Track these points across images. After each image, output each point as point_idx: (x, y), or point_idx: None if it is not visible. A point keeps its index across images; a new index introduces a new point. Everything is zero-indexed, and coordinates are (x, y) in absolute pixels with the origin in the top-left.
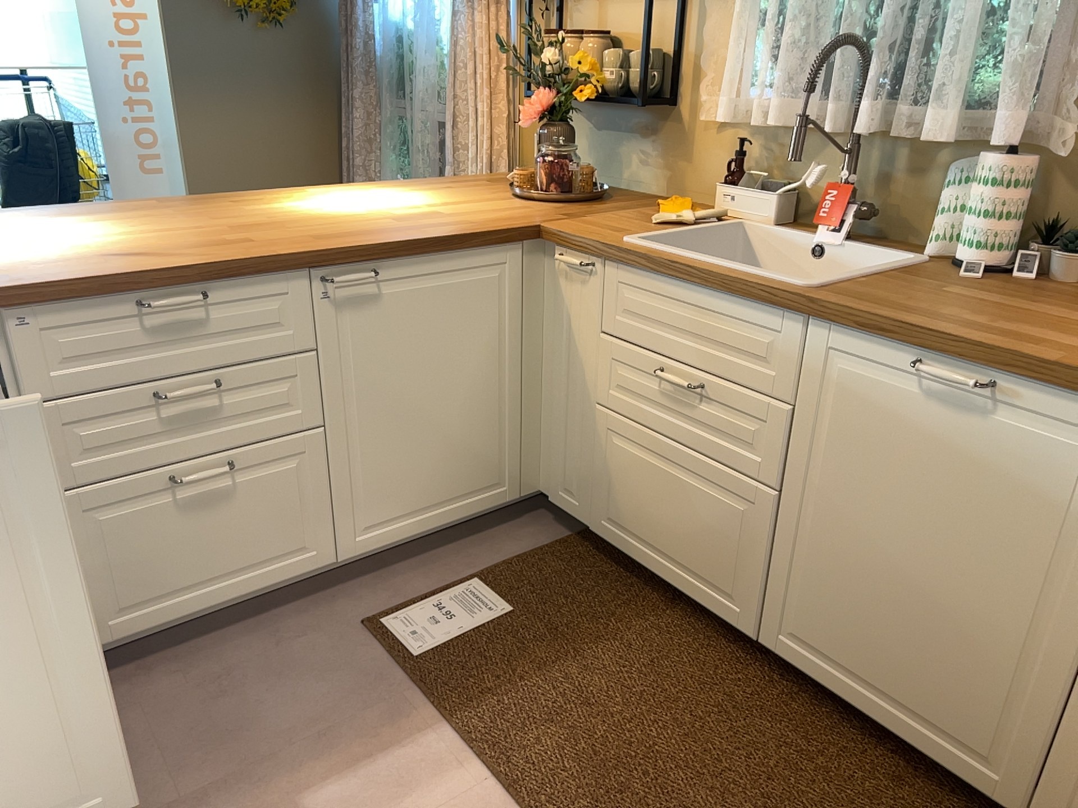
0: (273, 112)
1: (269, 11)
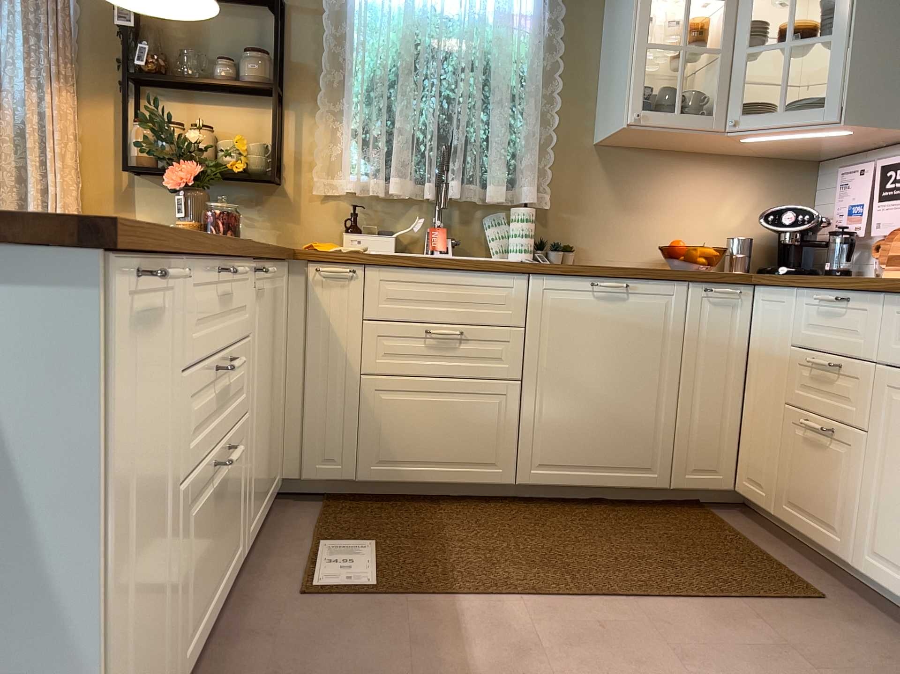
0: None
1: None
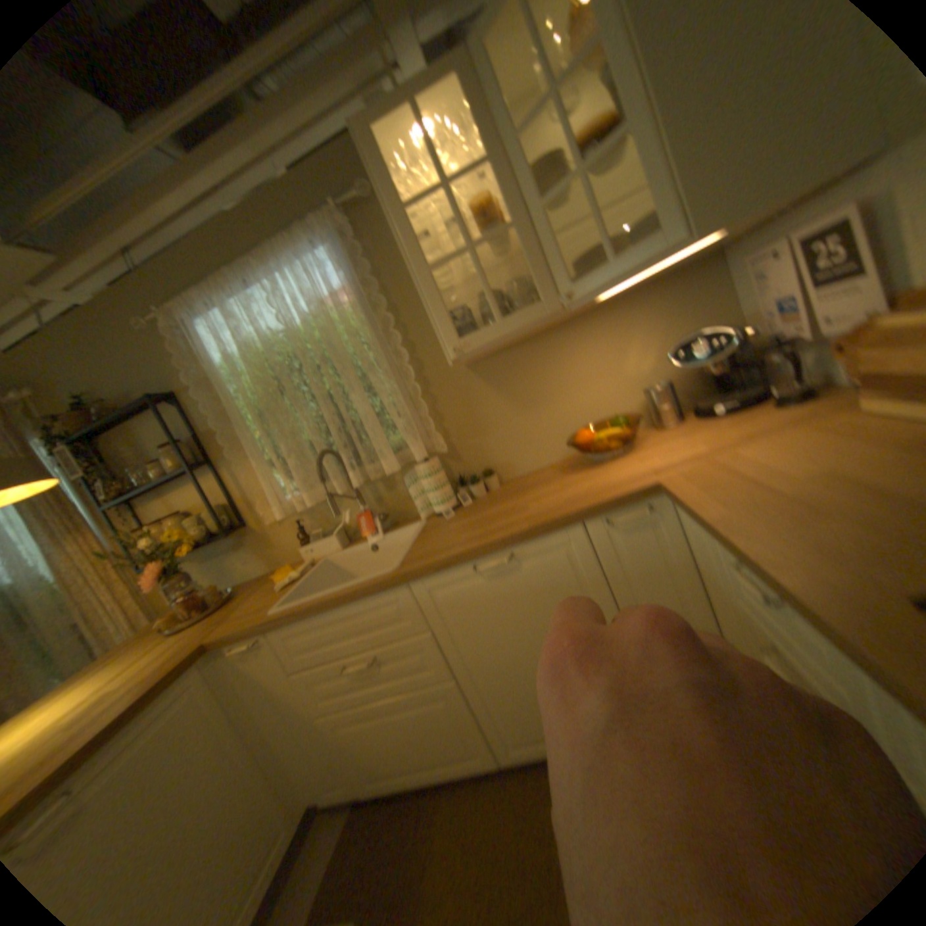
0: None
1: None
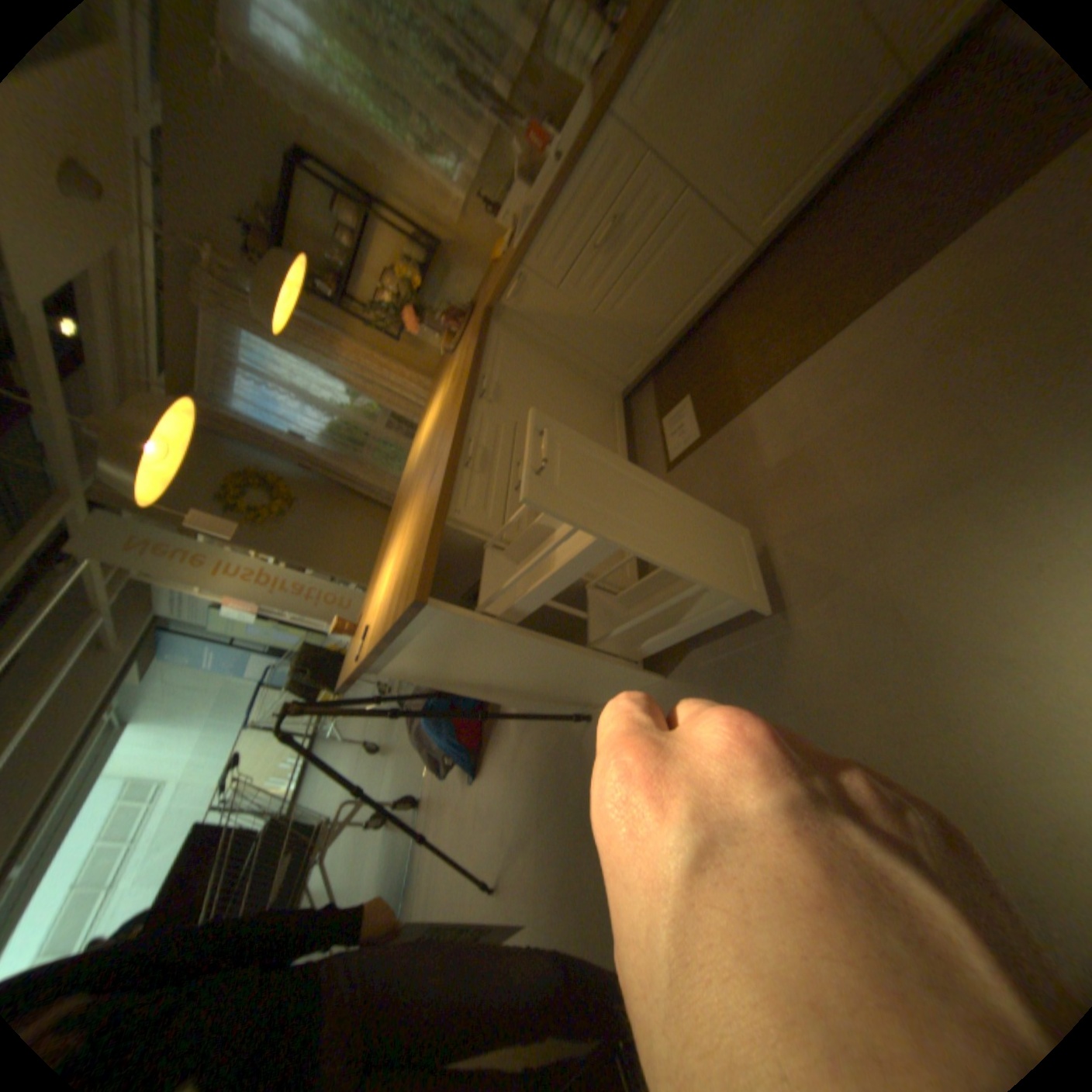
0: (342, 524)
1: (285, 500)
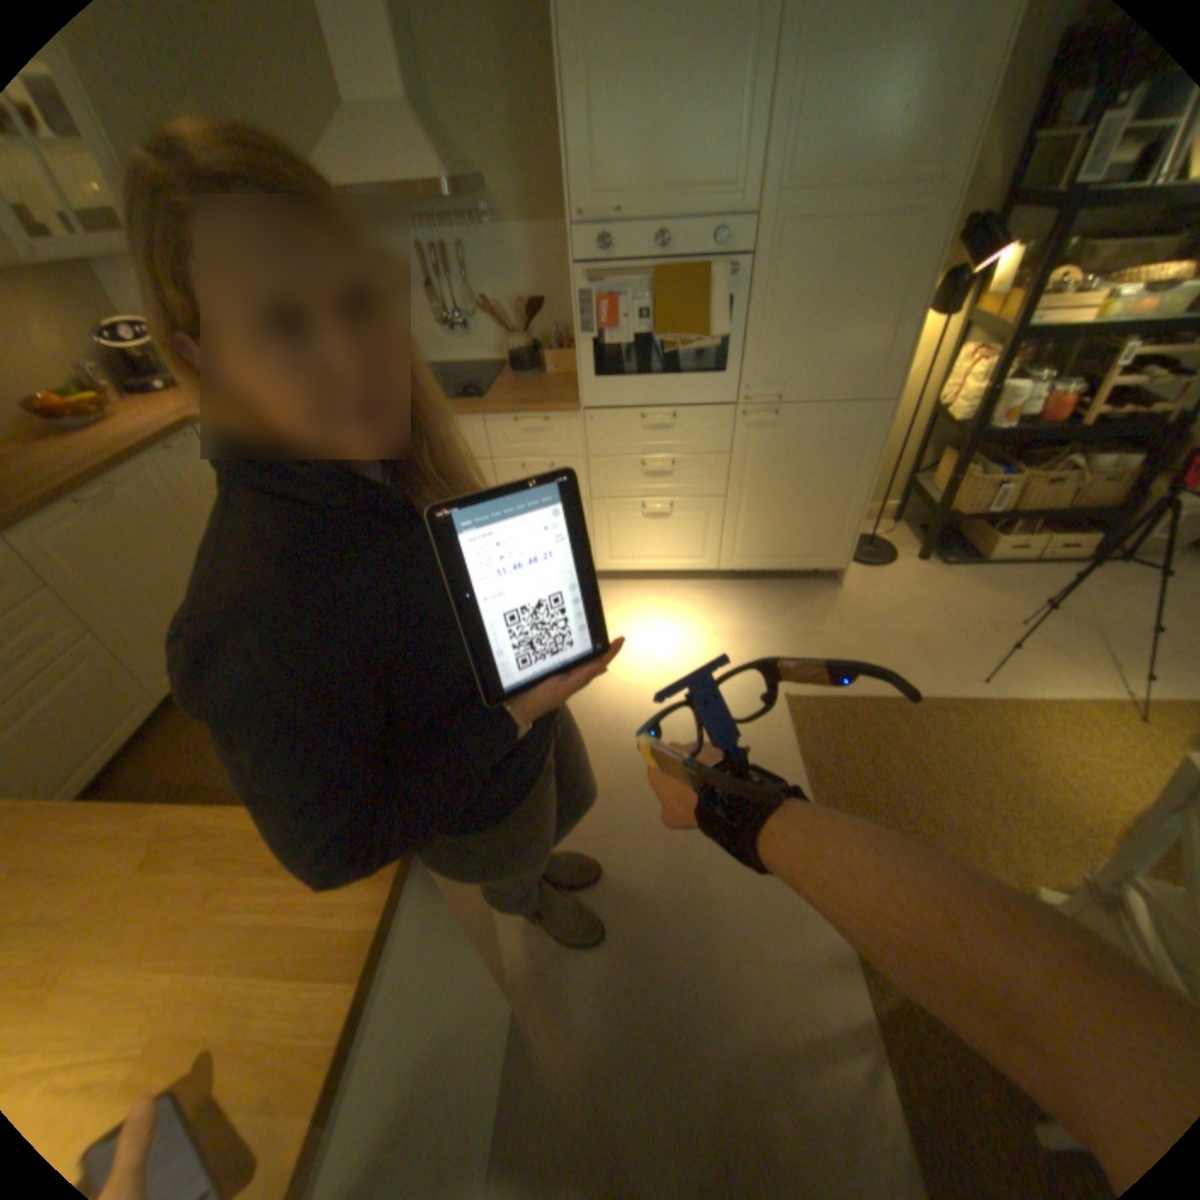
0: None
1: None
